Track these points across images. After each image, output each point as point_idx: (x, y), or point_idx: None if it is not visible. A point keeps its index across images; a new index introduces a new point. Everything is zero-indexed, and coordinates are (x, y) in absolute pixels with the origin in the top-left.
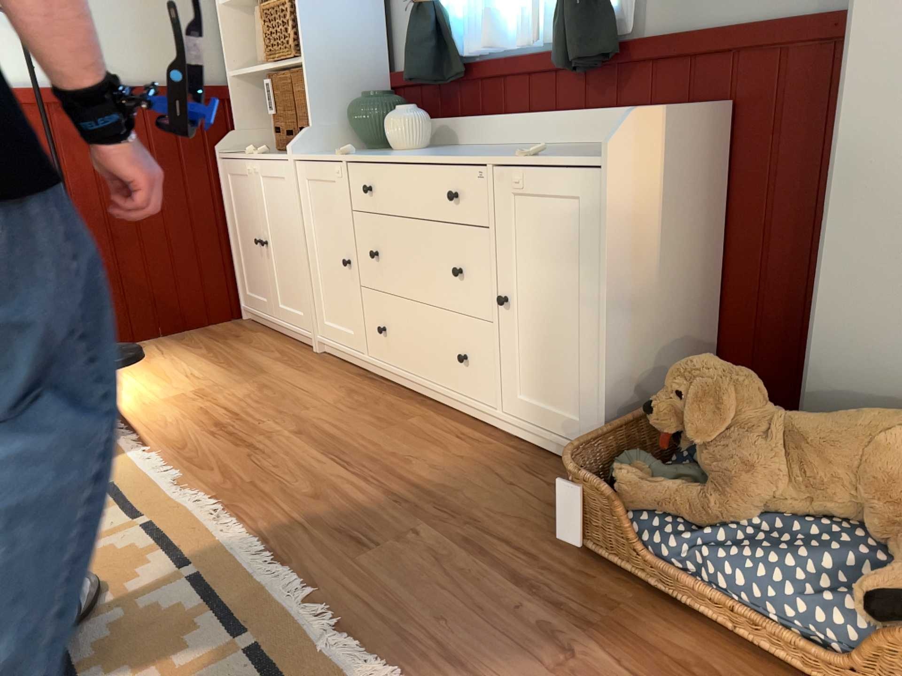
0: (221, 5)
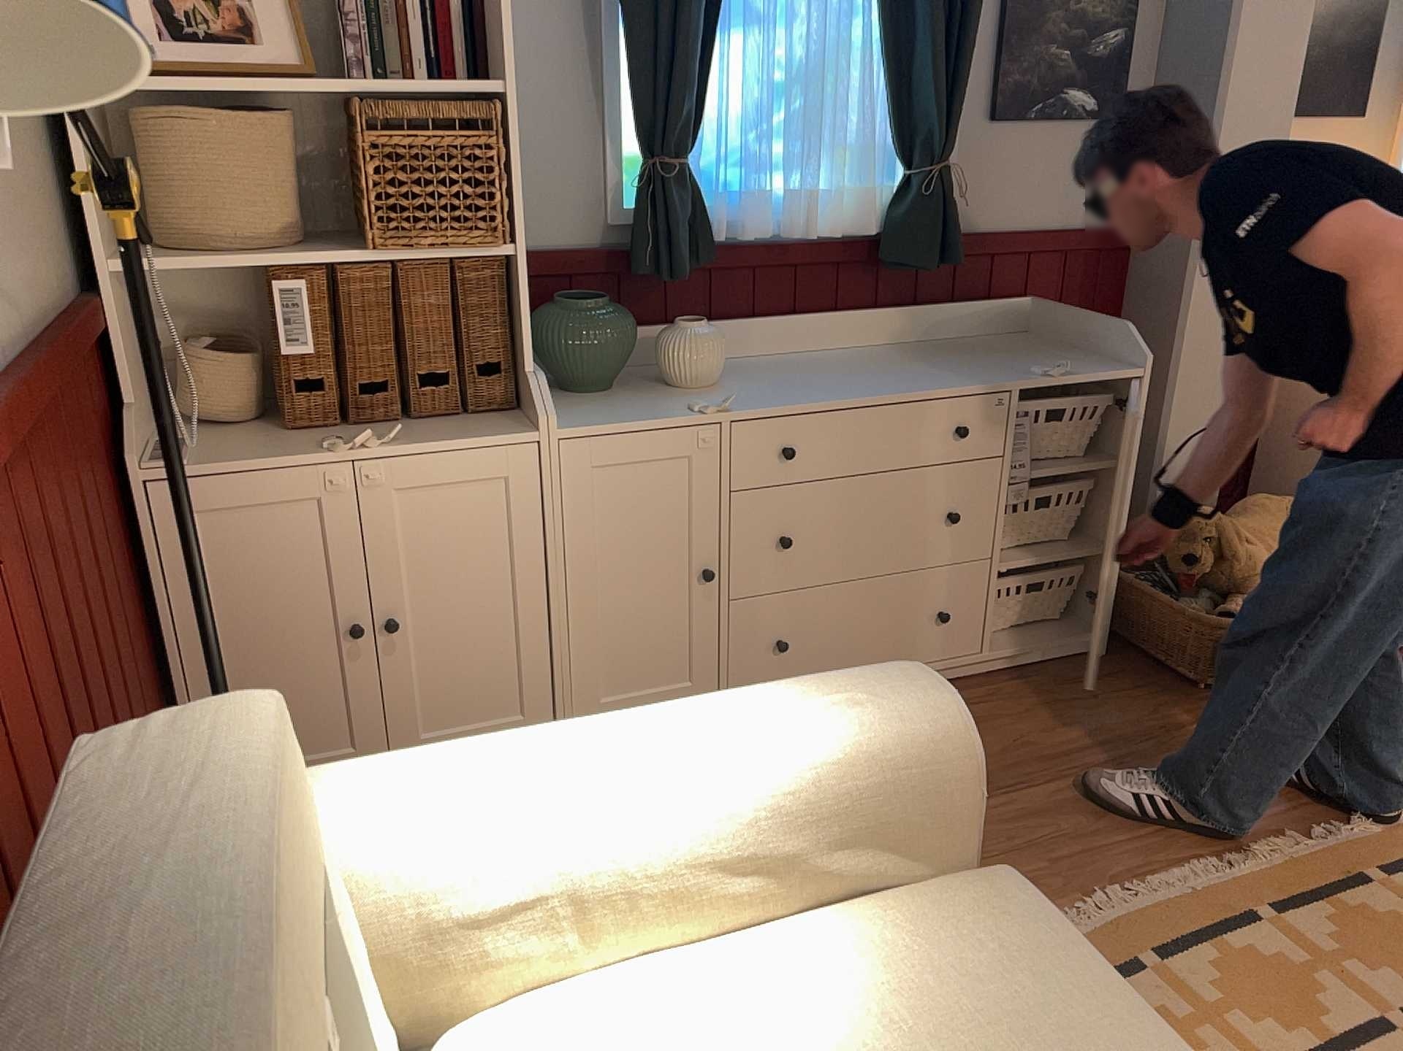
0: None
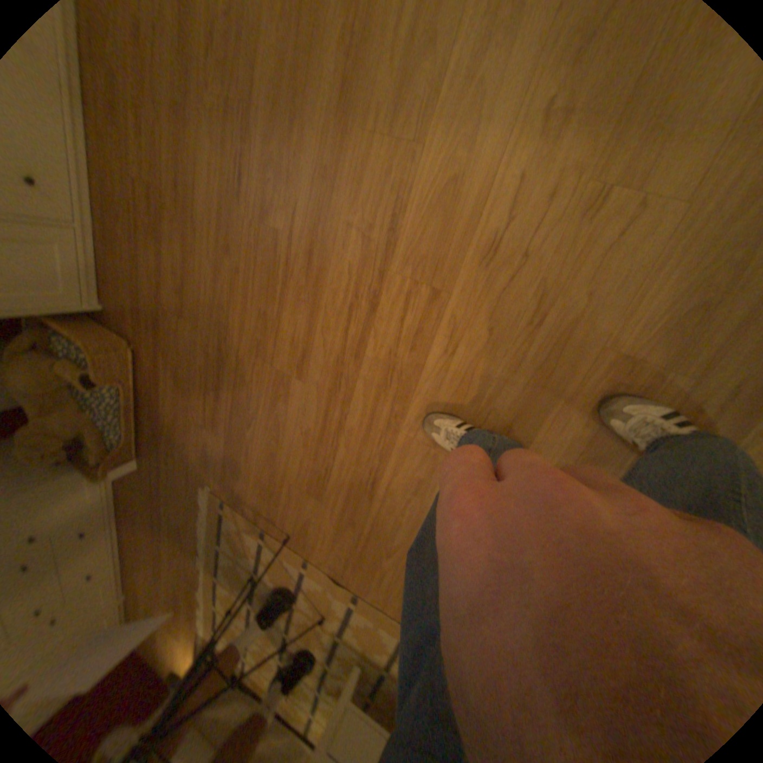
0: None
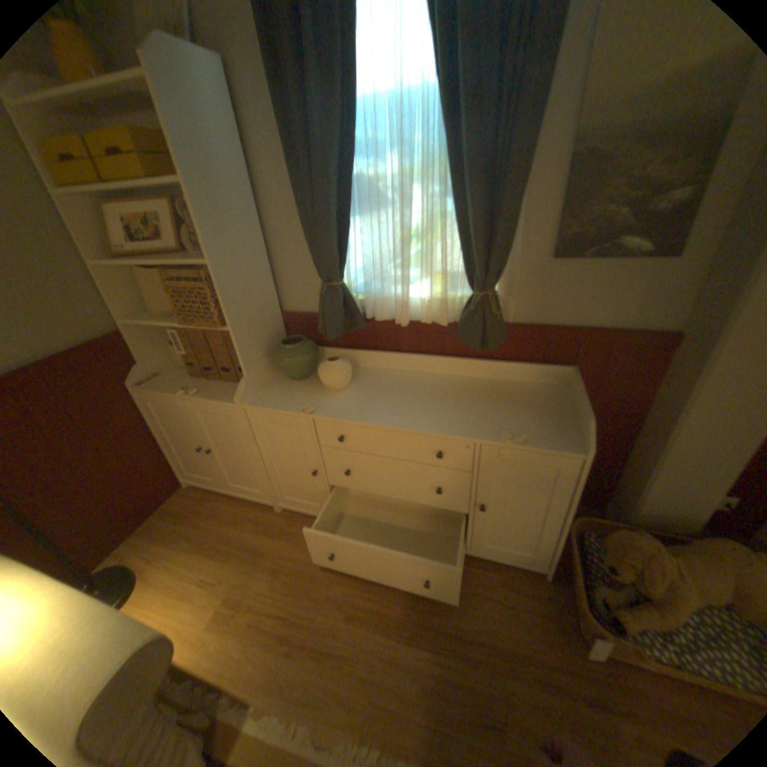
0: (90, 261)
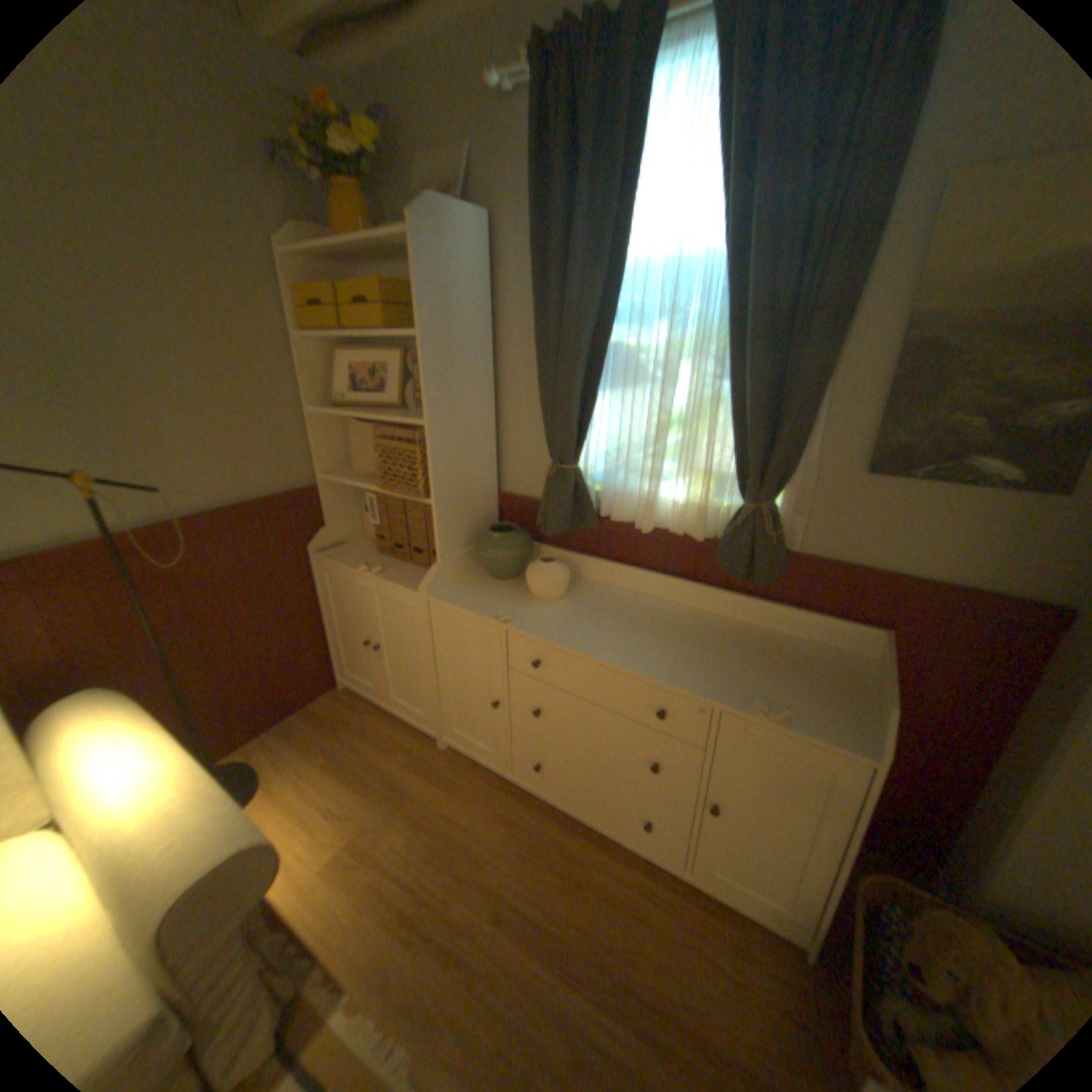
0: (307, 407)
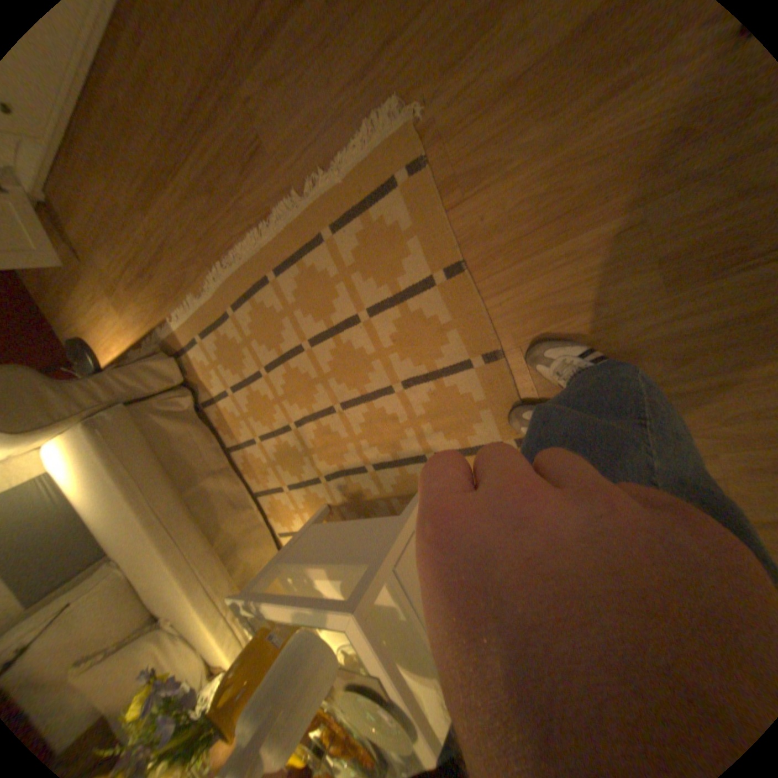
0: None
